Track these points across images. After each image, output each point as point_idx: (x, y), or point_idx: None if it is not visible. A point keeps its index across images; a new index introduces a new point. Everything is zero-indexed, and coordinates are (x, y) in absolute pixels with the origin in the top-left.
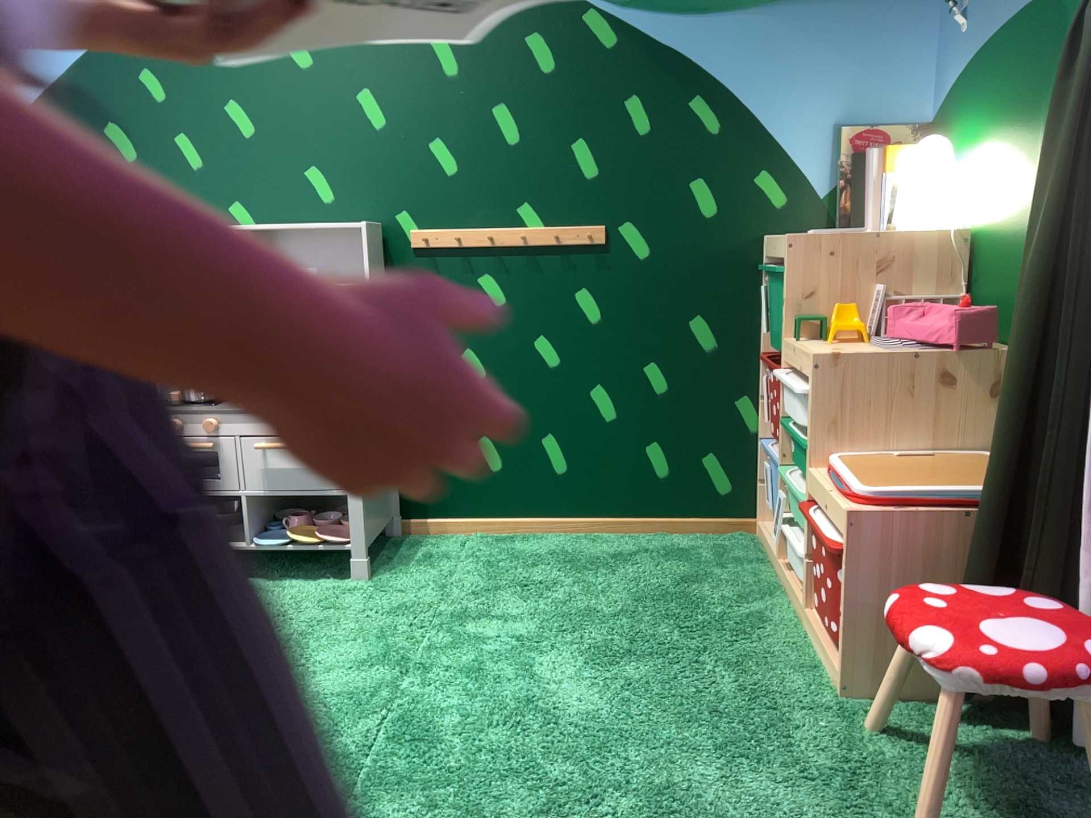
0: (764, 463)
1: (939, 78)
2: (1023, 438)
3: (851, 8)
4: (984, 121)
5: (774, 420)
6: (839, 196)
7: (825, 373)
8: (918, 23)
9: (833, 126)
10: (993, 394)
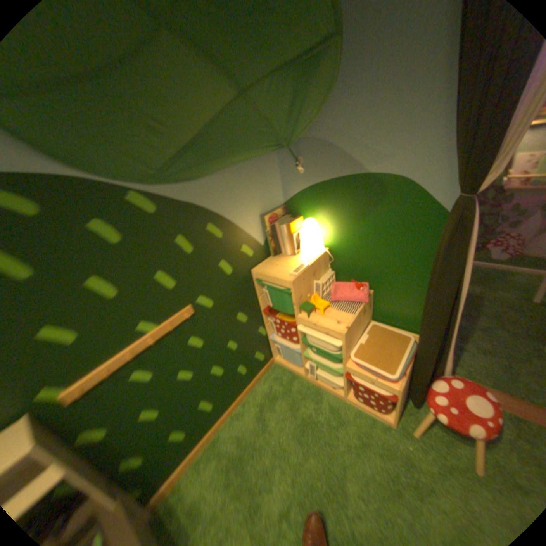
0: (278, 345)
1: (288, 187)
2: (443, 345)
3: (254, 162)
4: (328, 211)
5: (287, 335)
6: (271, 243)
7: (347, 337)
8: (274, 164)
9: (260, 216)
10: (370, 307)
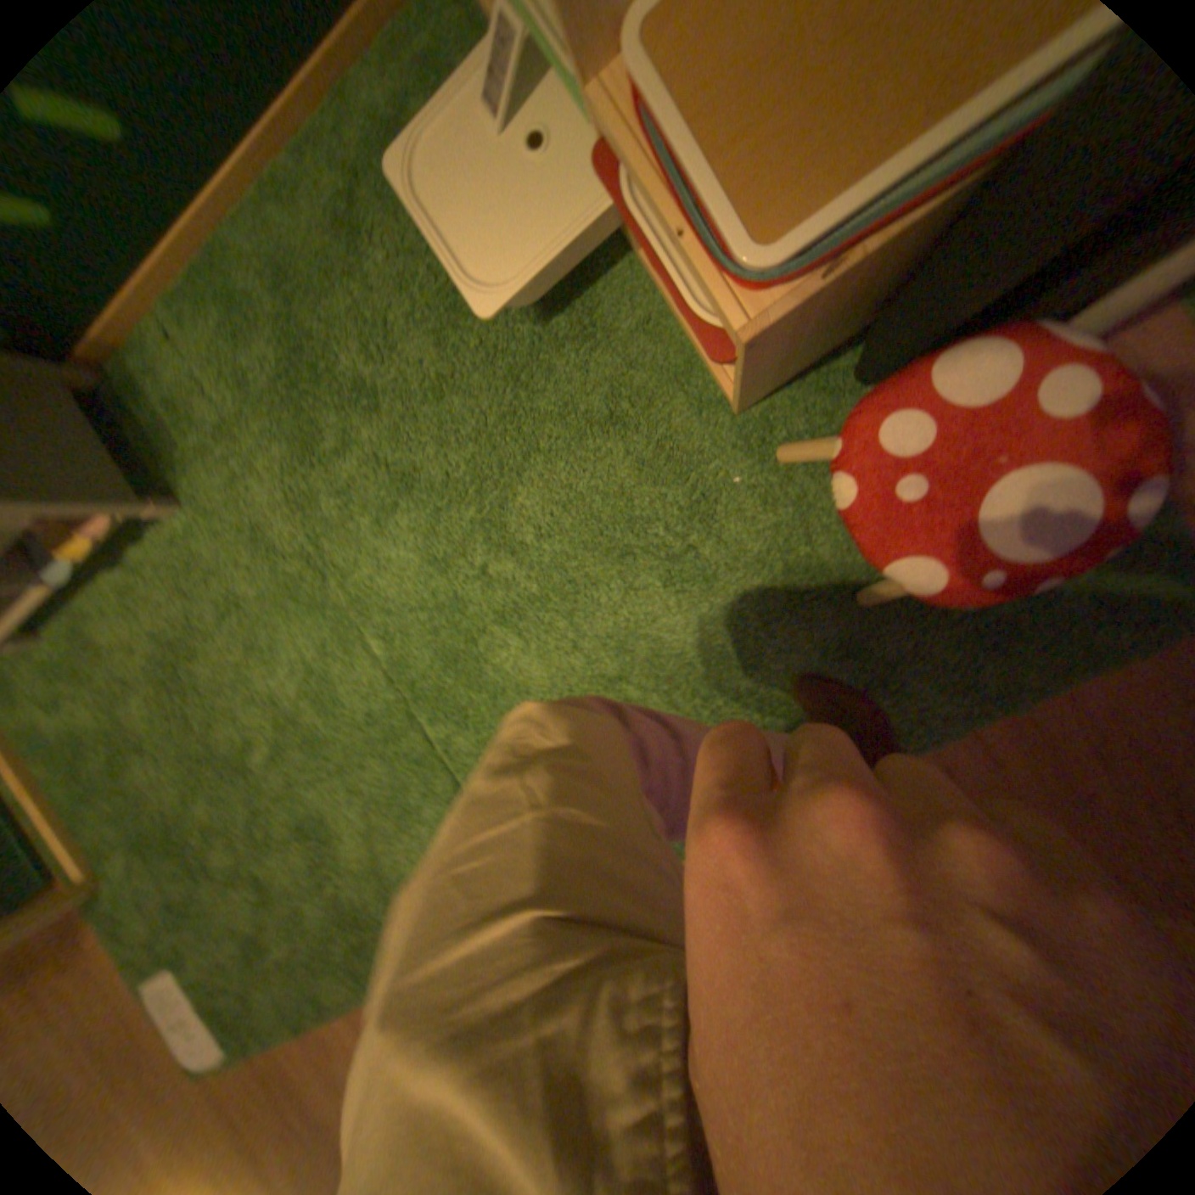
0: None
1: None
2: None
3: None
4: None
5: None
6: None
7: None
8: None
9: None
10: None
